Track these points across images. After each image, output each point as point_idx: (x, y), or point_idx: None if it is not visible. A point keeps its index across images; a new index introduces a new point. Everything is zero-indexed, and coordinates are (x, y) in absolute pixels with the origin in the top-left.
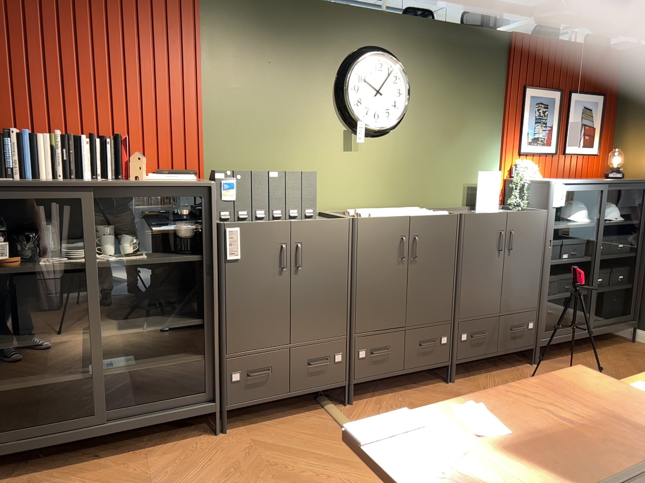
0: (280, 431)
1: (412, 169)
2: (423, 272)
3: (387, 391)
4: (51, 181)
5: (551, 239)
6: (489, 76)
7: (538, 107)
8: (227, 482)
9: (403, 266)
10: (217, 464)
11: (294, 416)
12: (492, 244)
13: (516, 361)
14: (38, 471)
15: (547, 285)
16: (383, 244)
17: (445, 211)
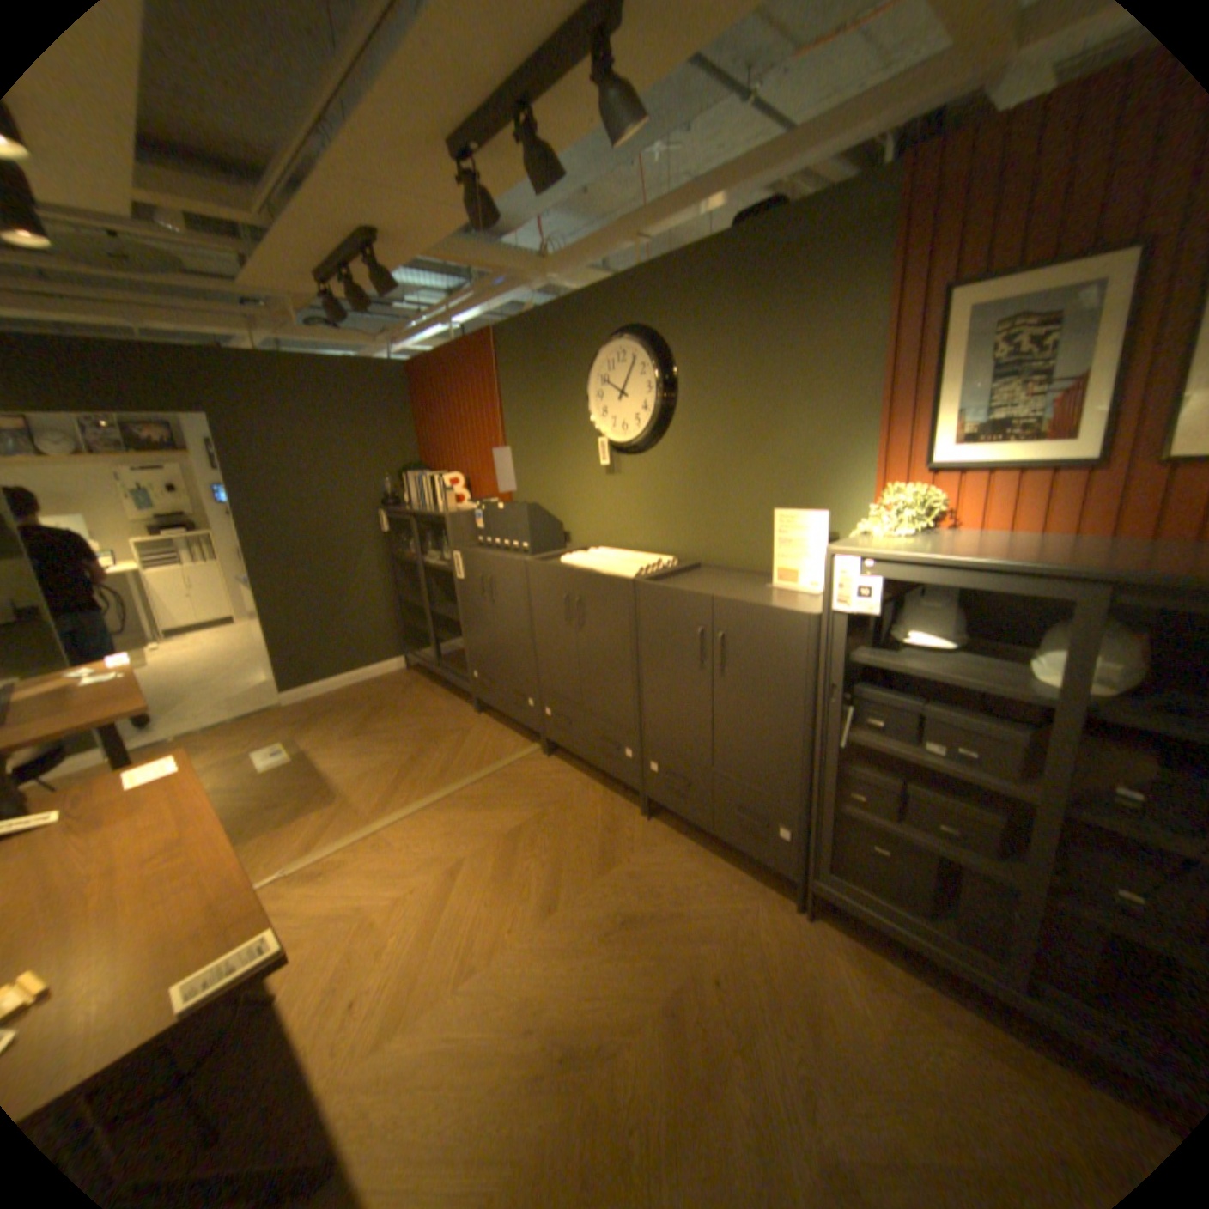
0: (489, 735)
1: (689, 500)
2: (593, 648)
3: (591, 773)
4: (427, 507)
5: (835, 684)
6: (841, 297)
7: (1008, 330)
8: (416, 734)
9: (571, 631)
10: (438, 724)
11: (516, 735)
12: (686, 644)
13: (794, 889)
14: (427, 679)
15: (827, 781)
16: (550, 597)
17: (634, 573)
